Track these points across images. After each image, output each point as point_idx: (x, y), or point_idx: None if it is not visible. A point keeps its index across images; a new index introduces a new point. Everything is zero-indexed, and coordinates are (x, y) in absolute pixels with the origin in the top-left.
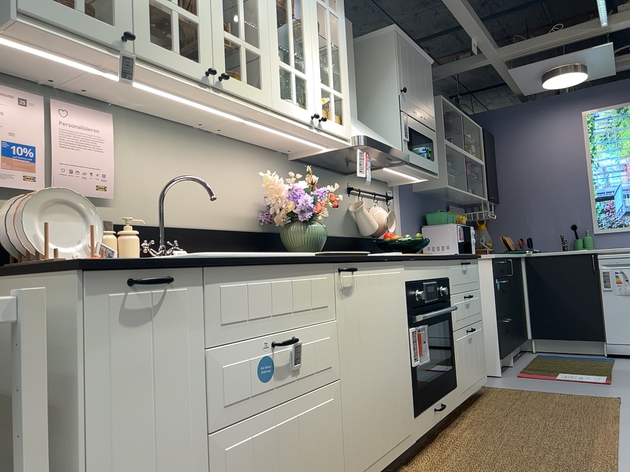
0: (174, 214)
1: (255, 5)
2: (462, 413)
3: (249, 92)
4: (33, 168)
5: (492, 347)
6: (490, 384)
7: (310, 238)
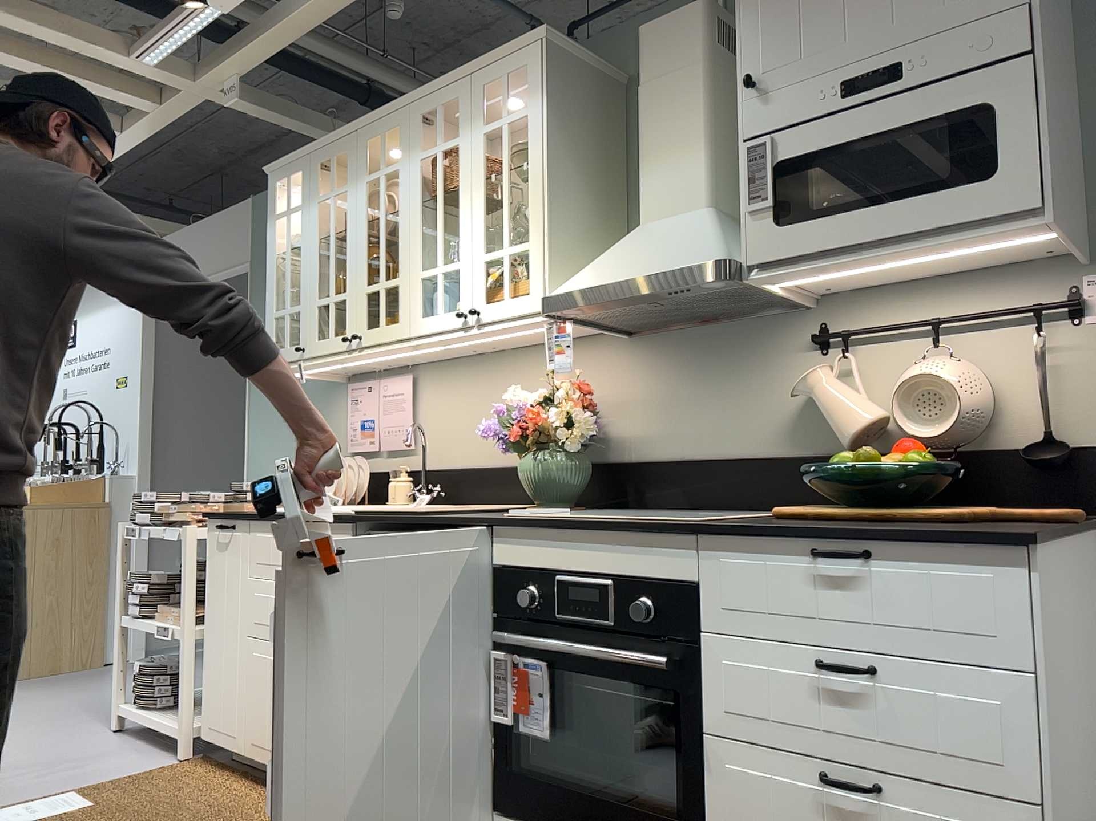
0: (462, 454)
1: (400, 227)
2: None
3: (384, 333)
4: (372, 434)
5: None
6: None
7: (526, 479)
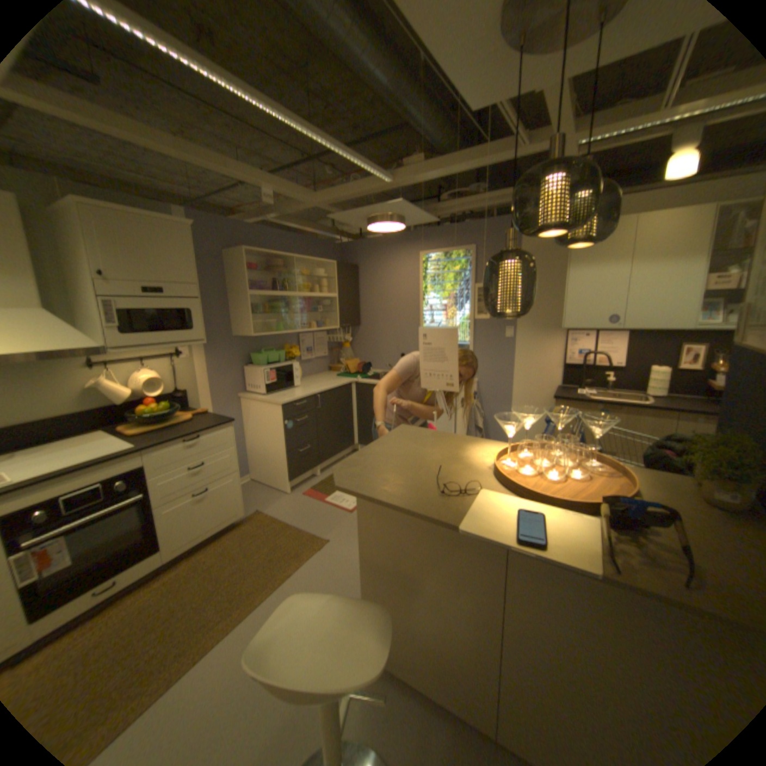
0: None
1: None
2: (180, 562)
3: None
4: None
5: (284, 473)
6: (266, 508)
7: None
